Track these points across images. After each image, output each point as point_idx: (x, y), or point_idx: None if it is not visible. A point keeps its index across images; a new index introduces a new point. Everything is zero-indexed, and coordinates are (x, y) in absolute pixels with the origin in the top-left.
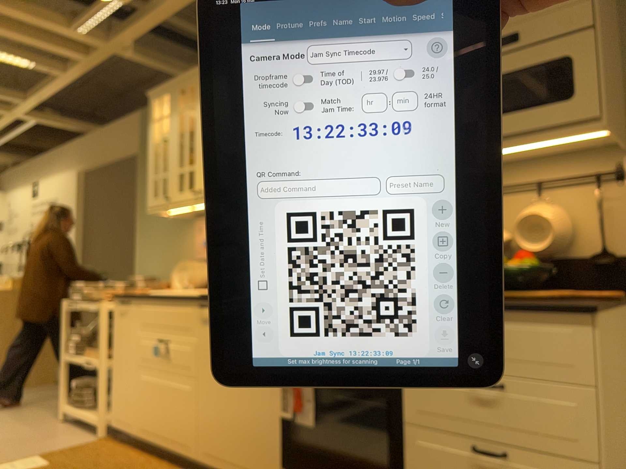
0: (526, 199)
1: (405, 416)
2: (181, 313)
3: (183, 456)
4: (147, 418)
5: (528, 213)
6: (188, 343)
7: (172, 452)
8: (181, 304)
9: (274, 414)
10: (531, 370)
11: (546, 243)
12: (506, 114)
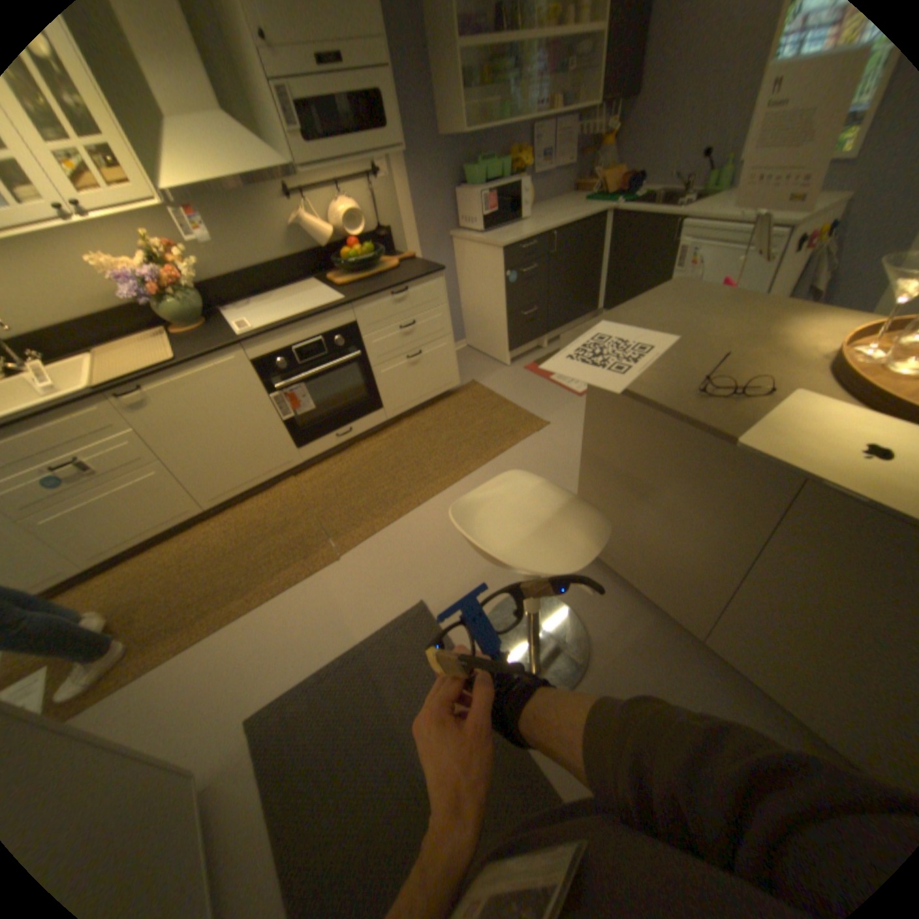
0: (326, 194)
1: (370, 364)
2: (78, 420)
3: (184, 521)
4: (96, 541)
5: (342, 209)
6: (120, 439)
7: (164, 530)
8: (69, 411)
9: (275, 423)
10: (423, 308)
11: (360, 230)
12: (349, 136)
